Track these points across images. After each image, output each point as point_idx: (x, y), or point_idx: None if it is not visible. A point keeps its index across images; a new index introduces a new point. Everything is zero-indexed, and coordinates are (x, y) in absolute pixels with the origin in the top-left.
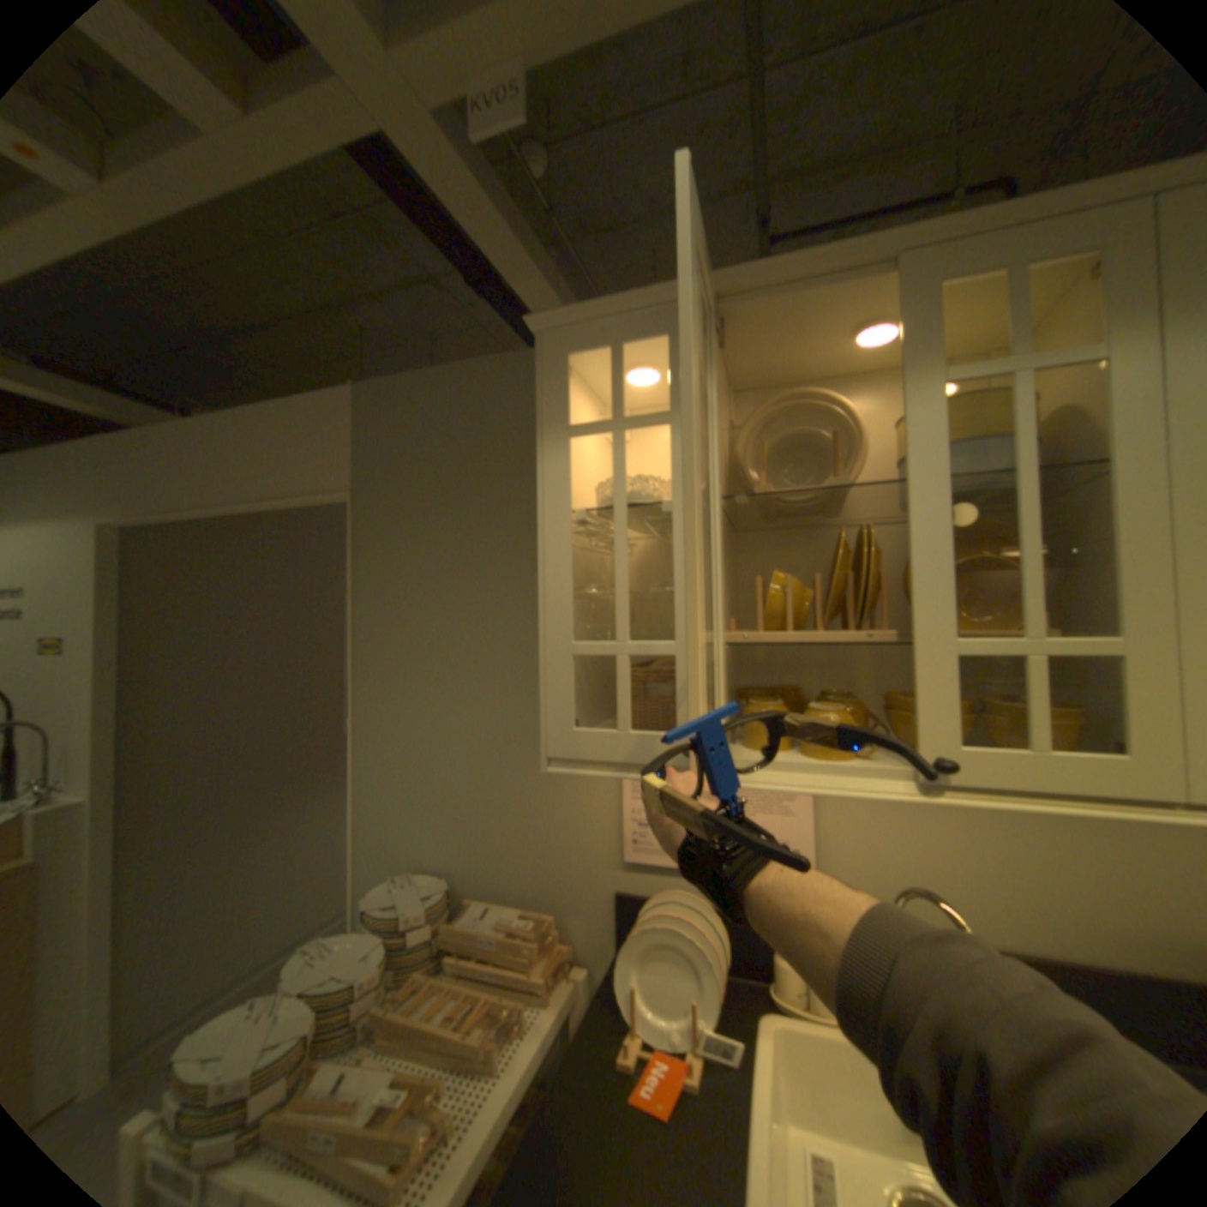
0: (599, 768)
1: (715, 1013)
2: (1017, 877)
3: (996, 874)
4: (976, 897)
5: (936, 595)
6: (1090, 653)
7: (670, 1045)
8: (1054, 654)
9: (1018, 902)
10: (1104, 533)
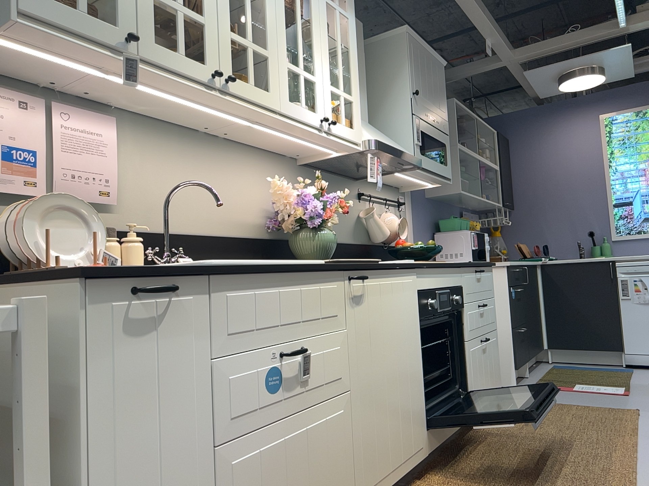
0: (59, 33)
1: (91, 254)
2: (200, 197)
3: (193, 196)
4: (186, 208)
5: (224, 9)
6: (261, 53)
7: (80, 259)
8: (251, 52)
9: (200, 210)
10: (243, 33)
